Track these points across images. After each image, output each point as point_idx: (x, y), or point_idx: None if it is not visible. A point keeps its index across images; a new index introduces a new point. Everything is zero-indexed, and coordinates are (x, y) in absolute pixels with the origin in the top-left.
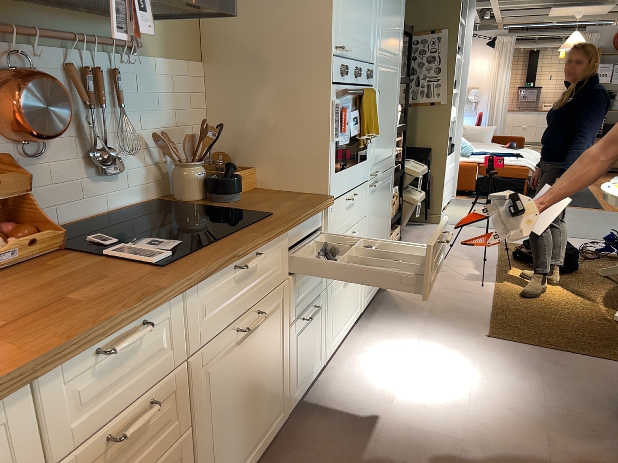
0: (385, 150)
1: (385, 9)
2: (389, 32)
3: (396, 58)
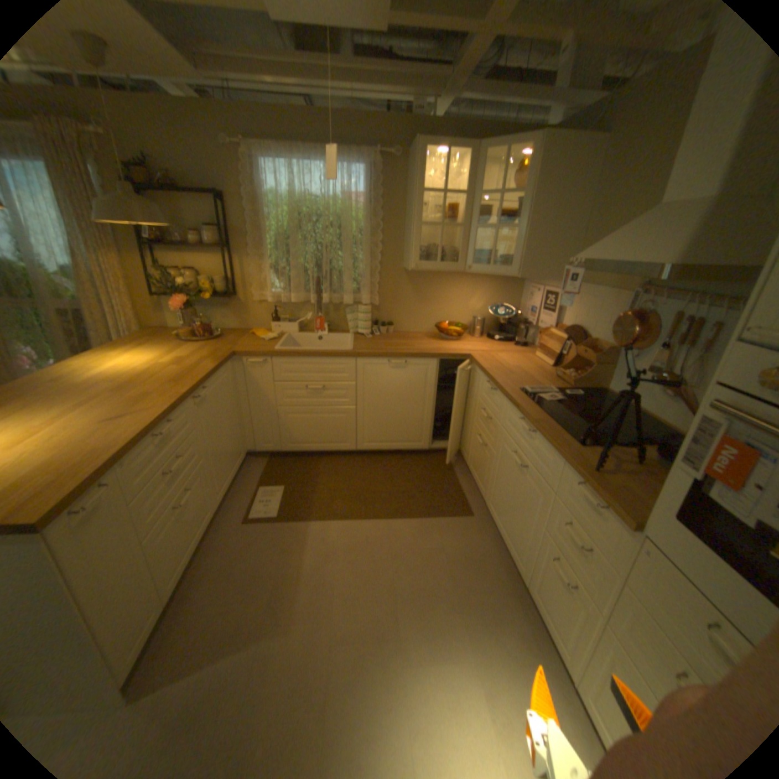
0: None
1: None
2: None
3: None
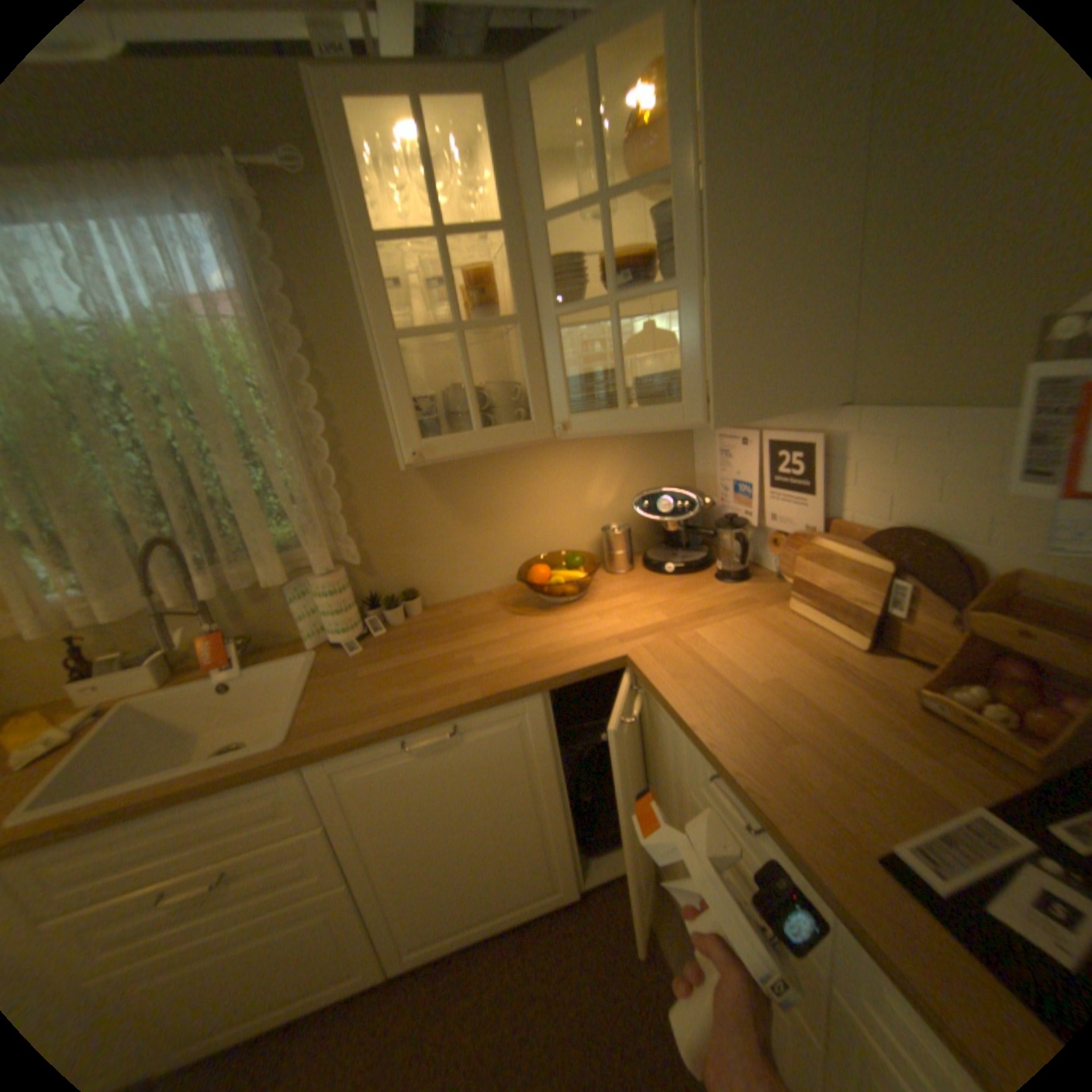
0: None
1: None
2: None
3: None
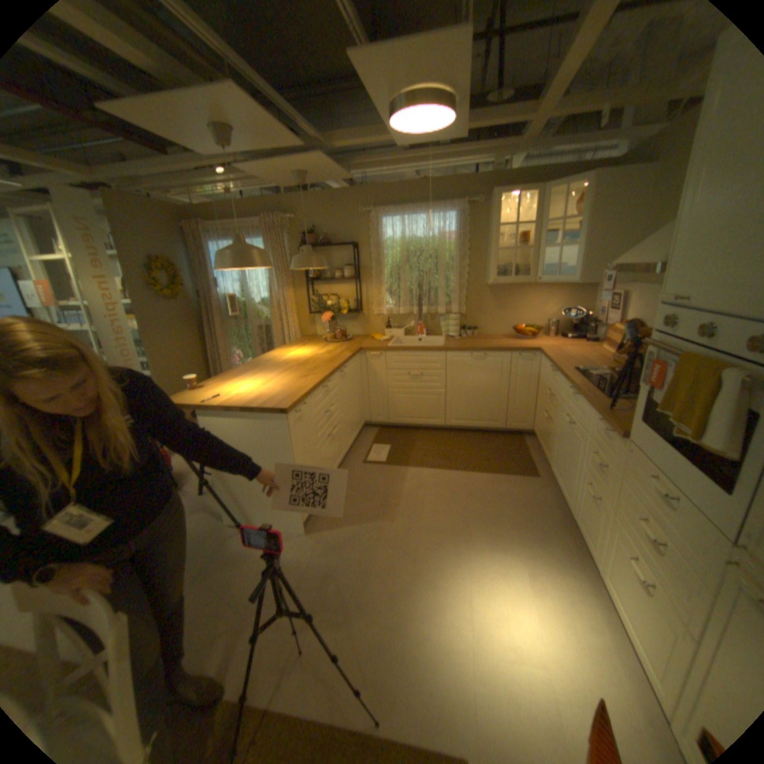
0: None
1: None
2: None
3: None
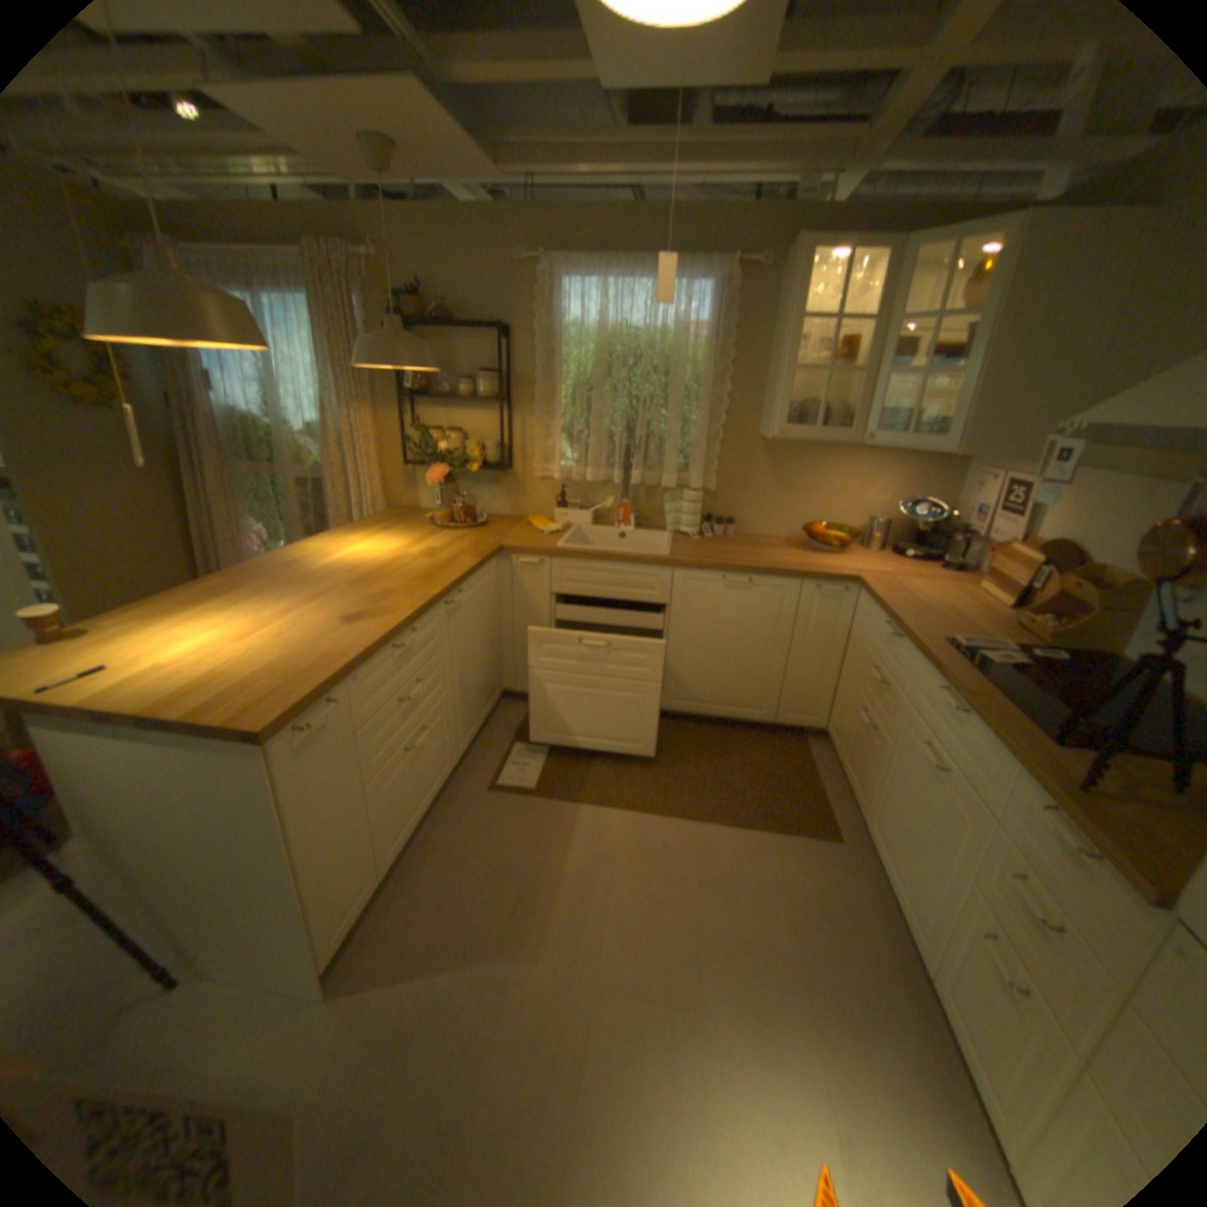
0: None
1: None
2: None
3: None
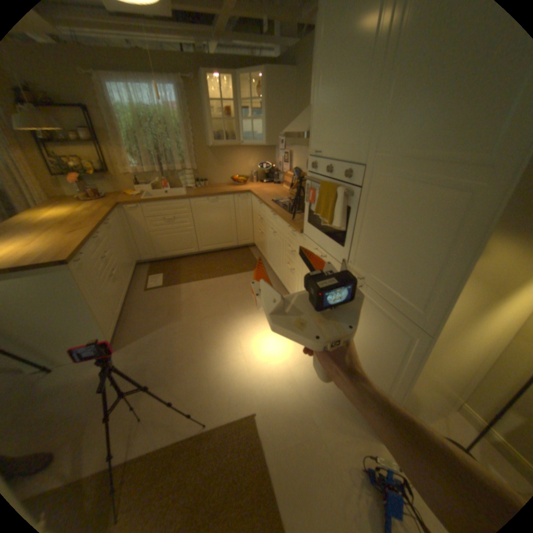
0: (390, 280)
1: (399, 92)
2: (416, 122)
3: (464, 162)
